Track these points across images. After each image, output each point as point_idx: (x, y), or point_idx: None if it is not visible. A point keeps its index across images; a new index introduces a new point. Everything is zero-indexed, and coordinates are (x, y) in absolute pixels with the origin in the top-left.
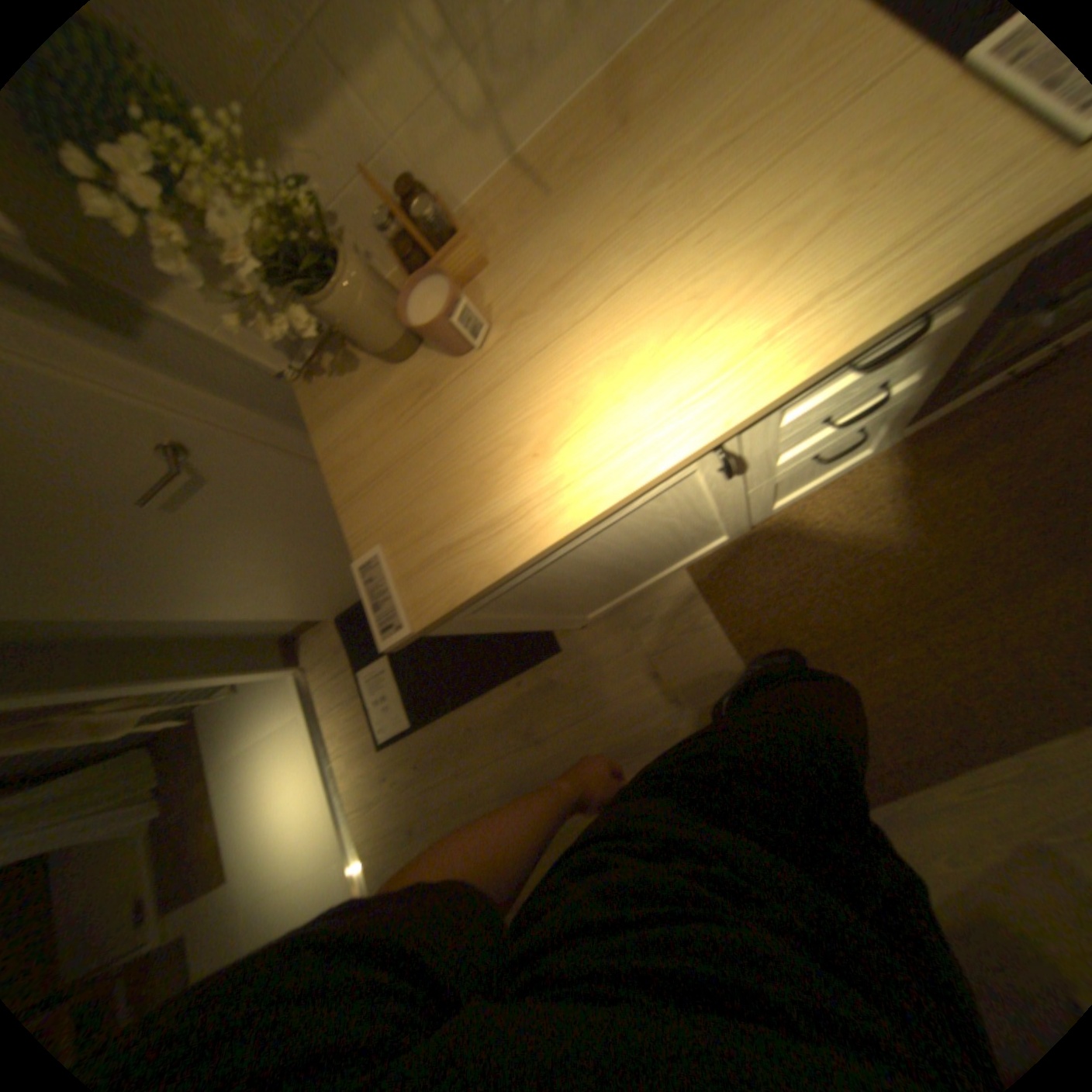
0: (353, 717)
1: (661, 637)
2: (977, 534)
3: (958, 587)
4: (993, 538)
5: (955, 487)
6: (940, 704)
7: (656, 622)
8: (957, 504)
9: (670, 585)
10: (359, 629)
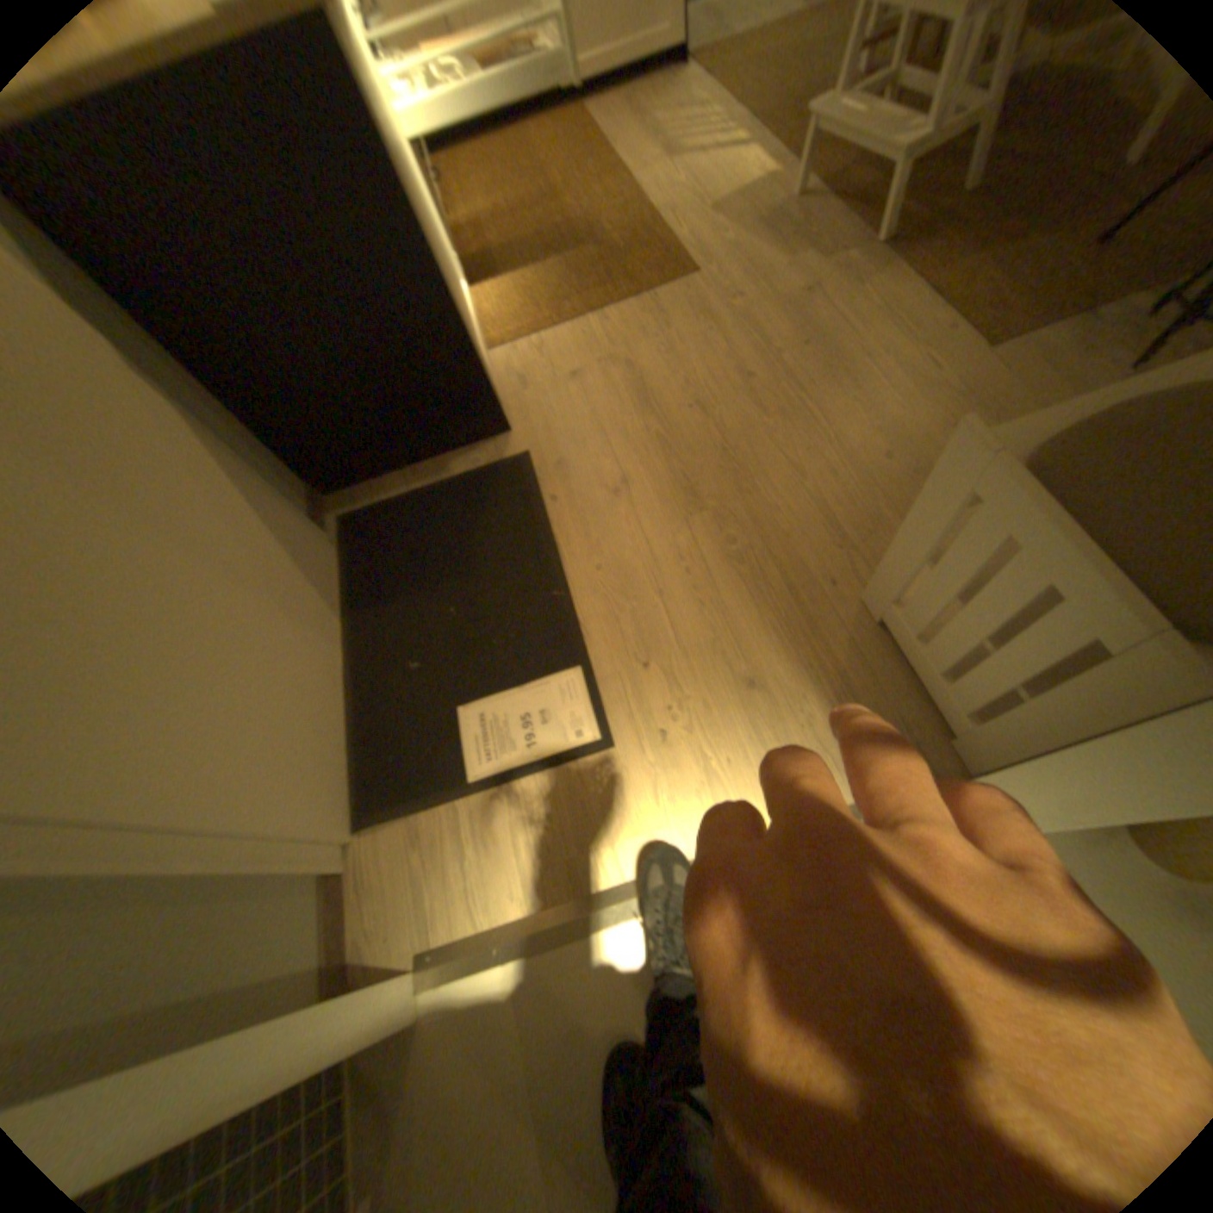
0: (542, 800)
1: (537, 366)
2: (523, 221)
3: (551, 226)
4: (528, 217)
5: (492, 228)
6: (622, 233)
7: (523, 369)
8: (502, 228)
9: (494, 359)
10: (393, 765)
